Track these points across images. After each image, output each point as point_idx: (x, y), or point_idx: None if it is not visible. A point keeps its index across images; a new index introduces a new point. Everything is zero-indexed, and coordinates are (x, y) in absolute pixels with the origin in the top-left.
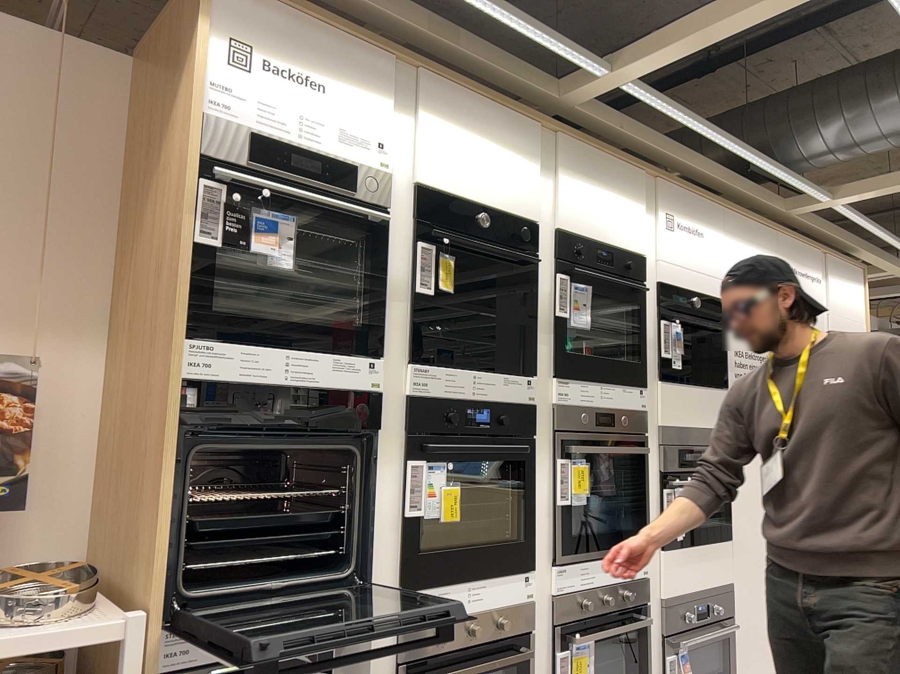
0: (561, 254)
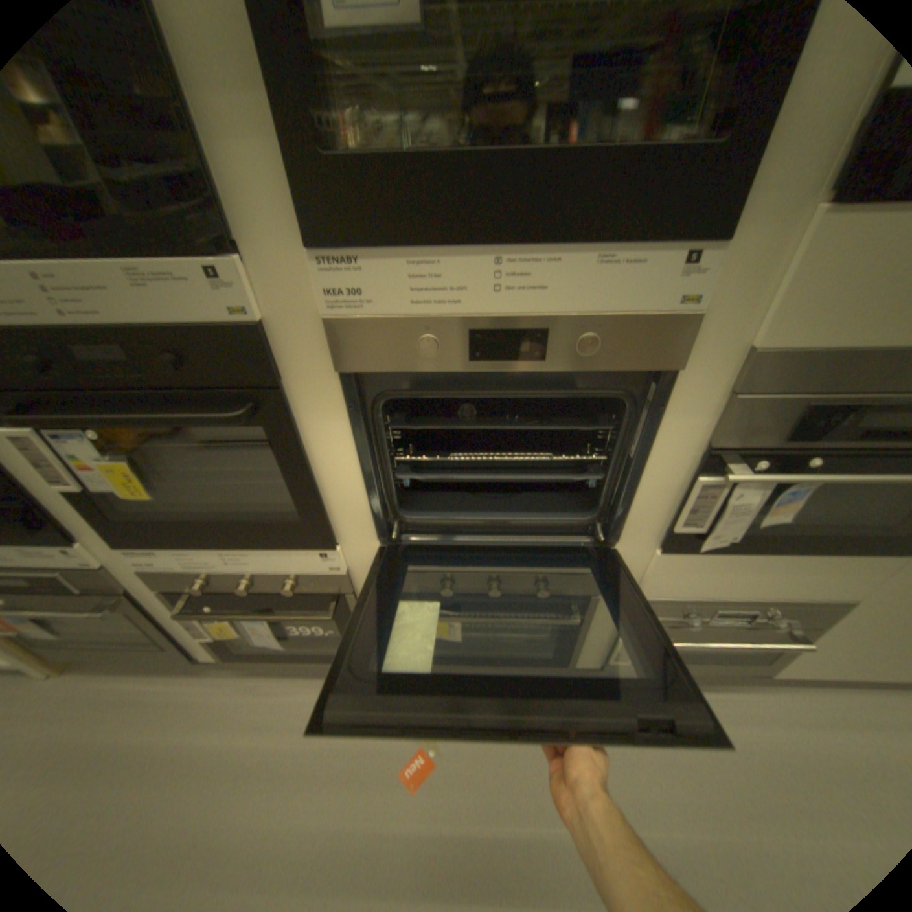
0: None
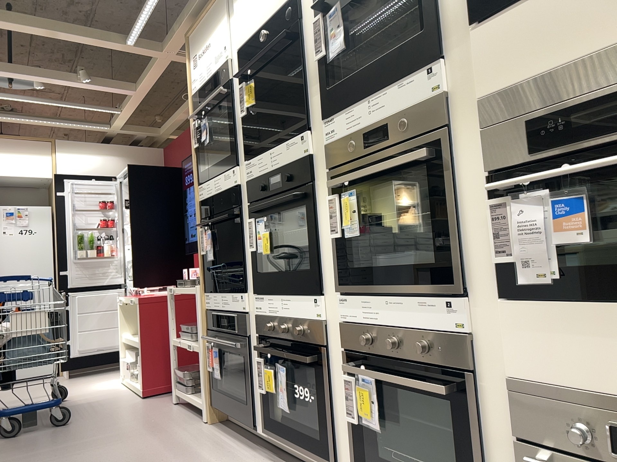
0: None
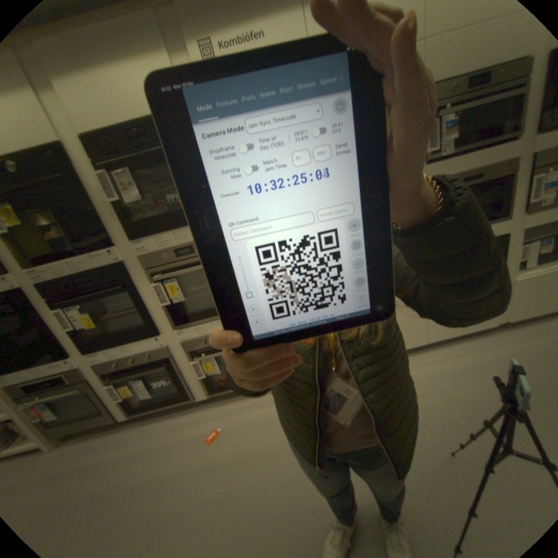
0: (94, 152)
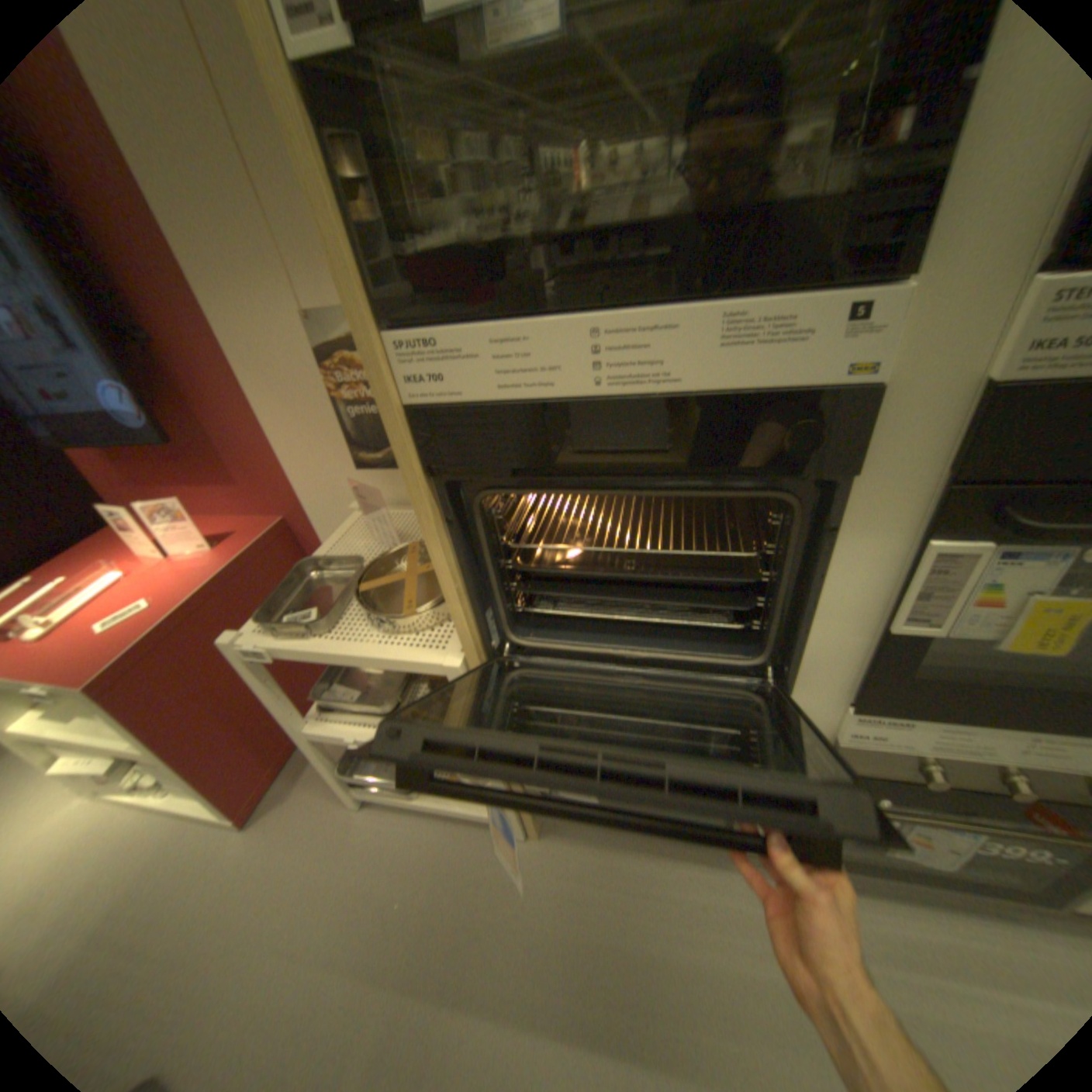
0: None
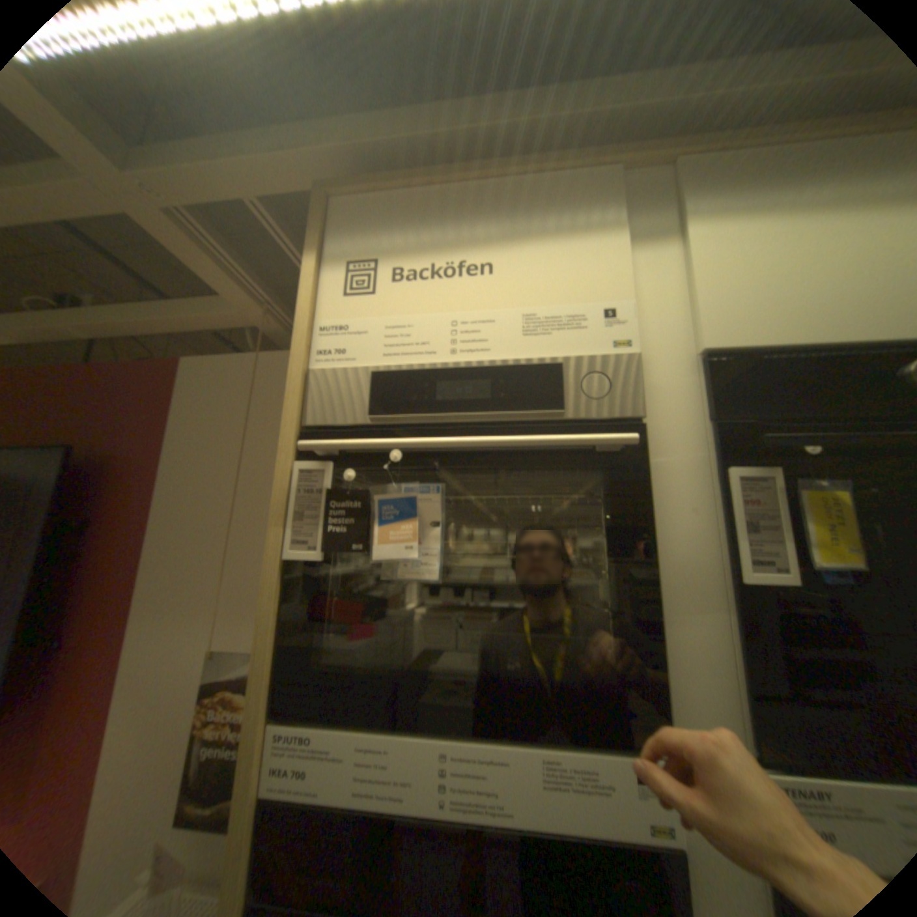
0: None
